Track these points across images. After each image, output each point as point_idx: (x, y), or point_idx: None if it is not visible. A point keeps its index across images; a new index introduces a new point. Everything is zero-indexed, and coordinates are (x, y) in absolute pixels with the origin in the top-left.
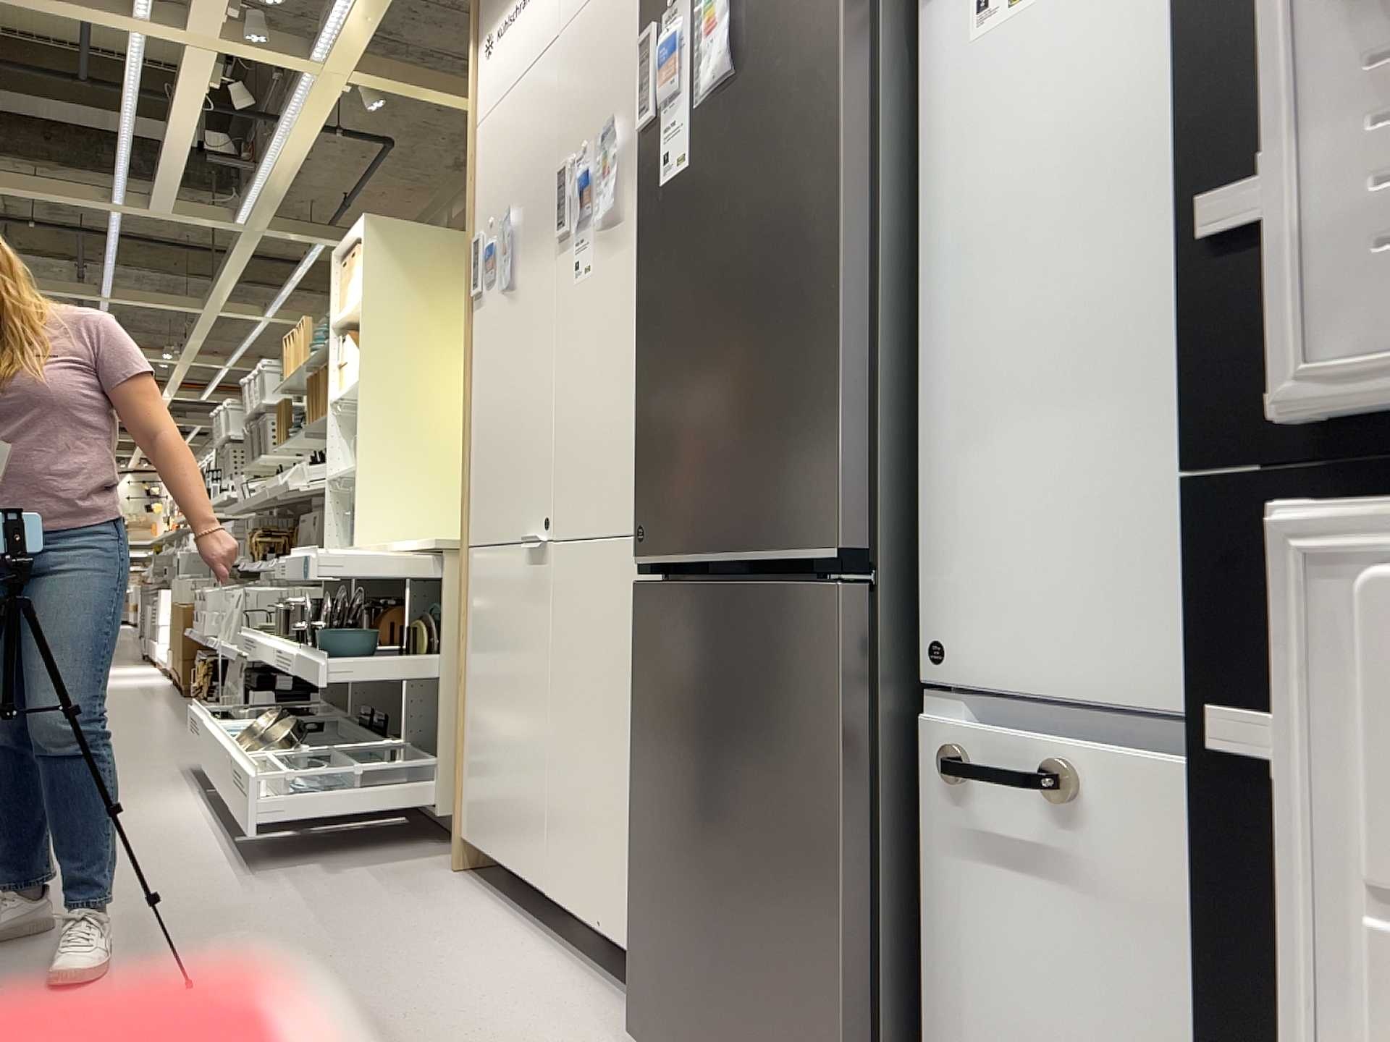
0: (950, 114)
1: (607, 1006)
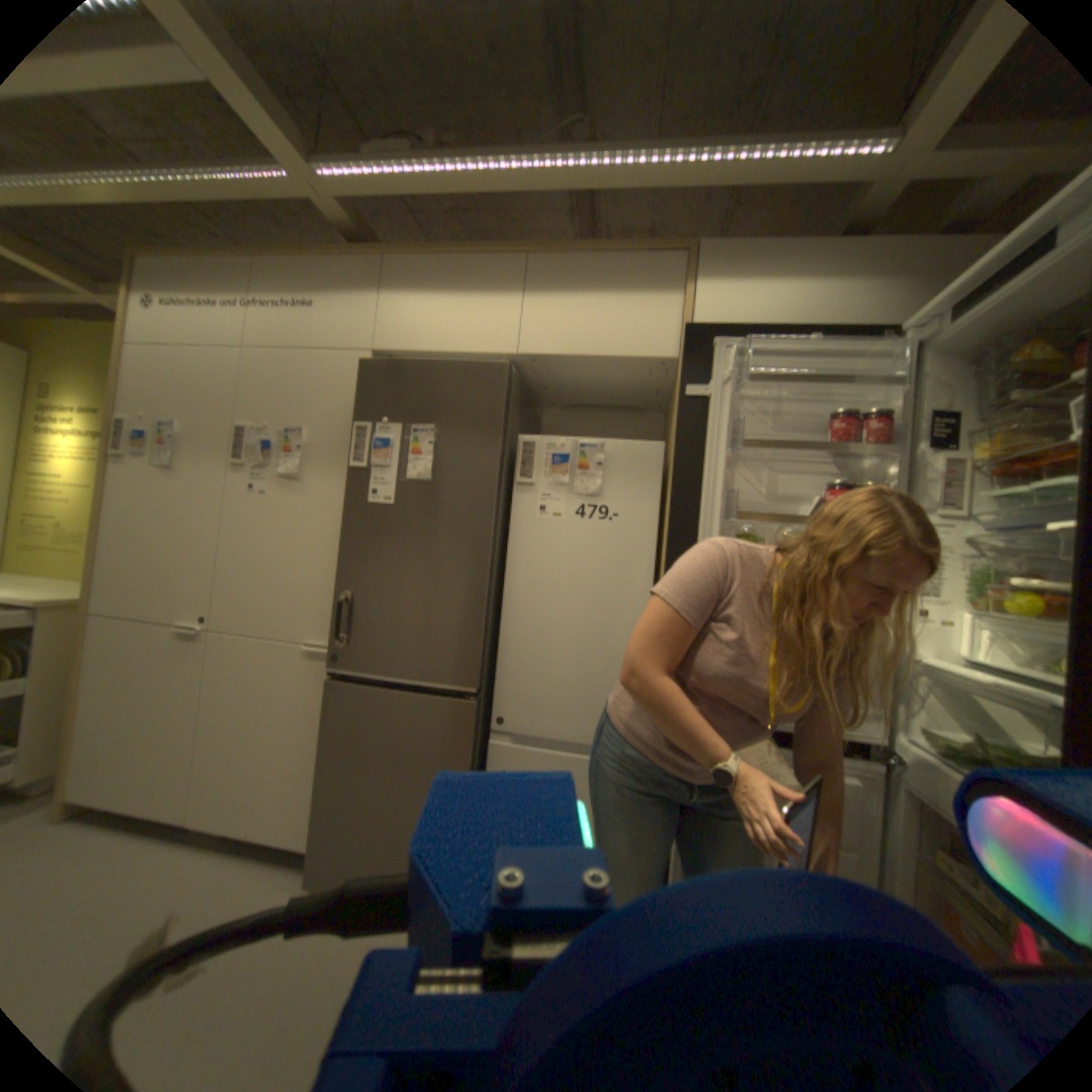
0: (521, 537)
1: (261, 877)
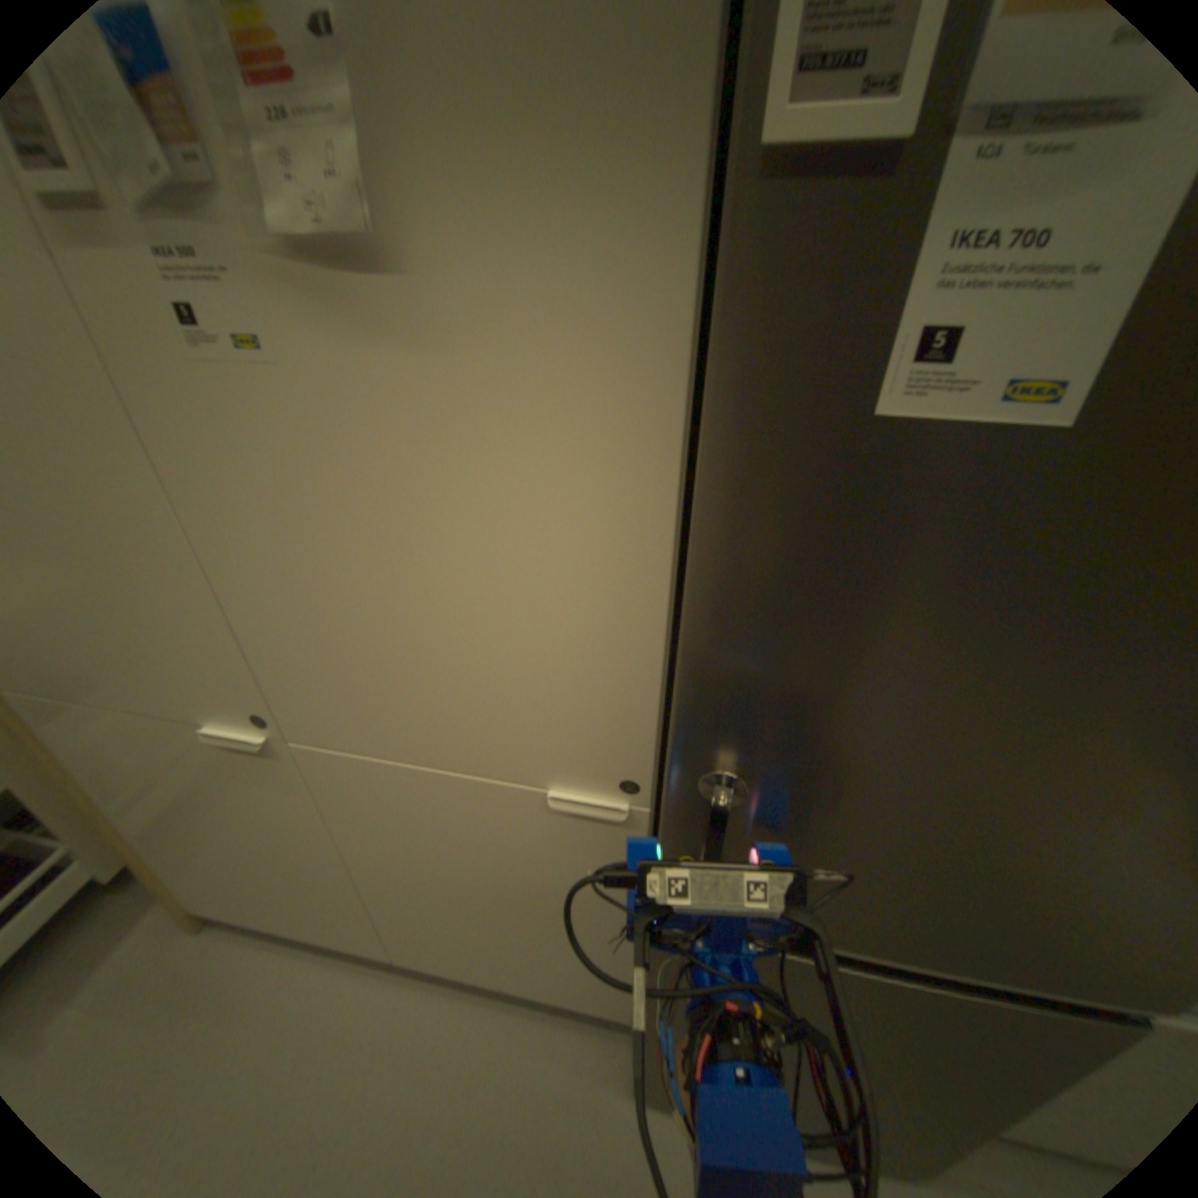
0: None
1: (542, 1039)
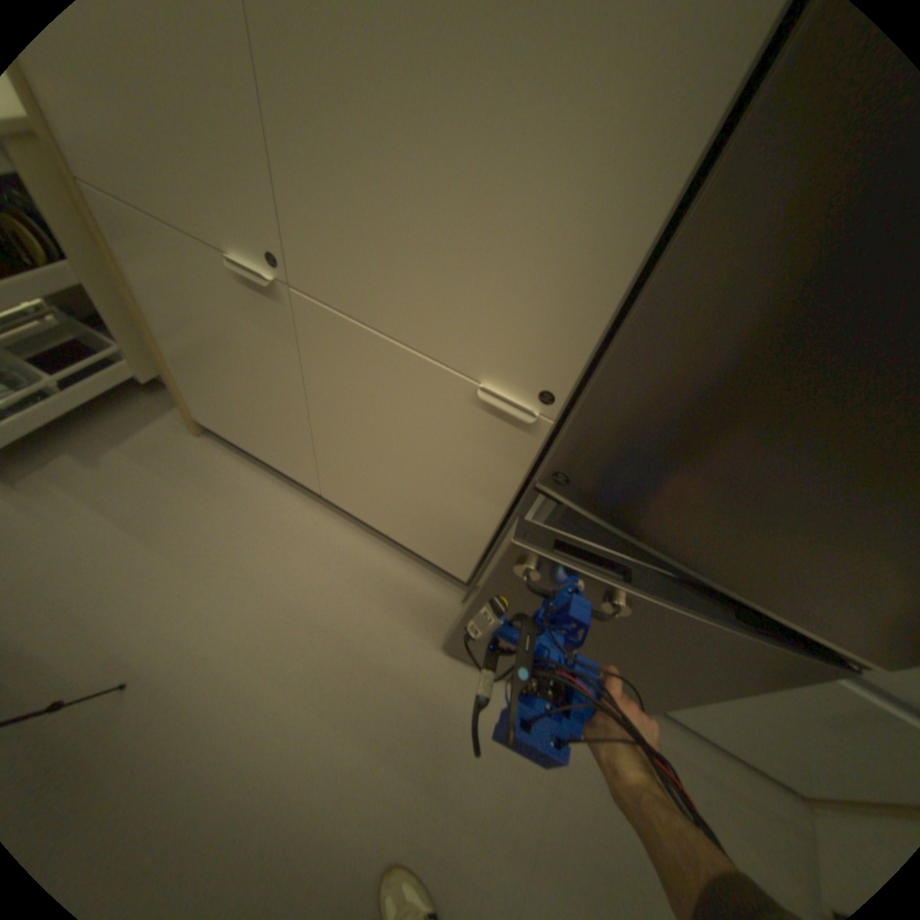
0: None
1: (406, 571)
